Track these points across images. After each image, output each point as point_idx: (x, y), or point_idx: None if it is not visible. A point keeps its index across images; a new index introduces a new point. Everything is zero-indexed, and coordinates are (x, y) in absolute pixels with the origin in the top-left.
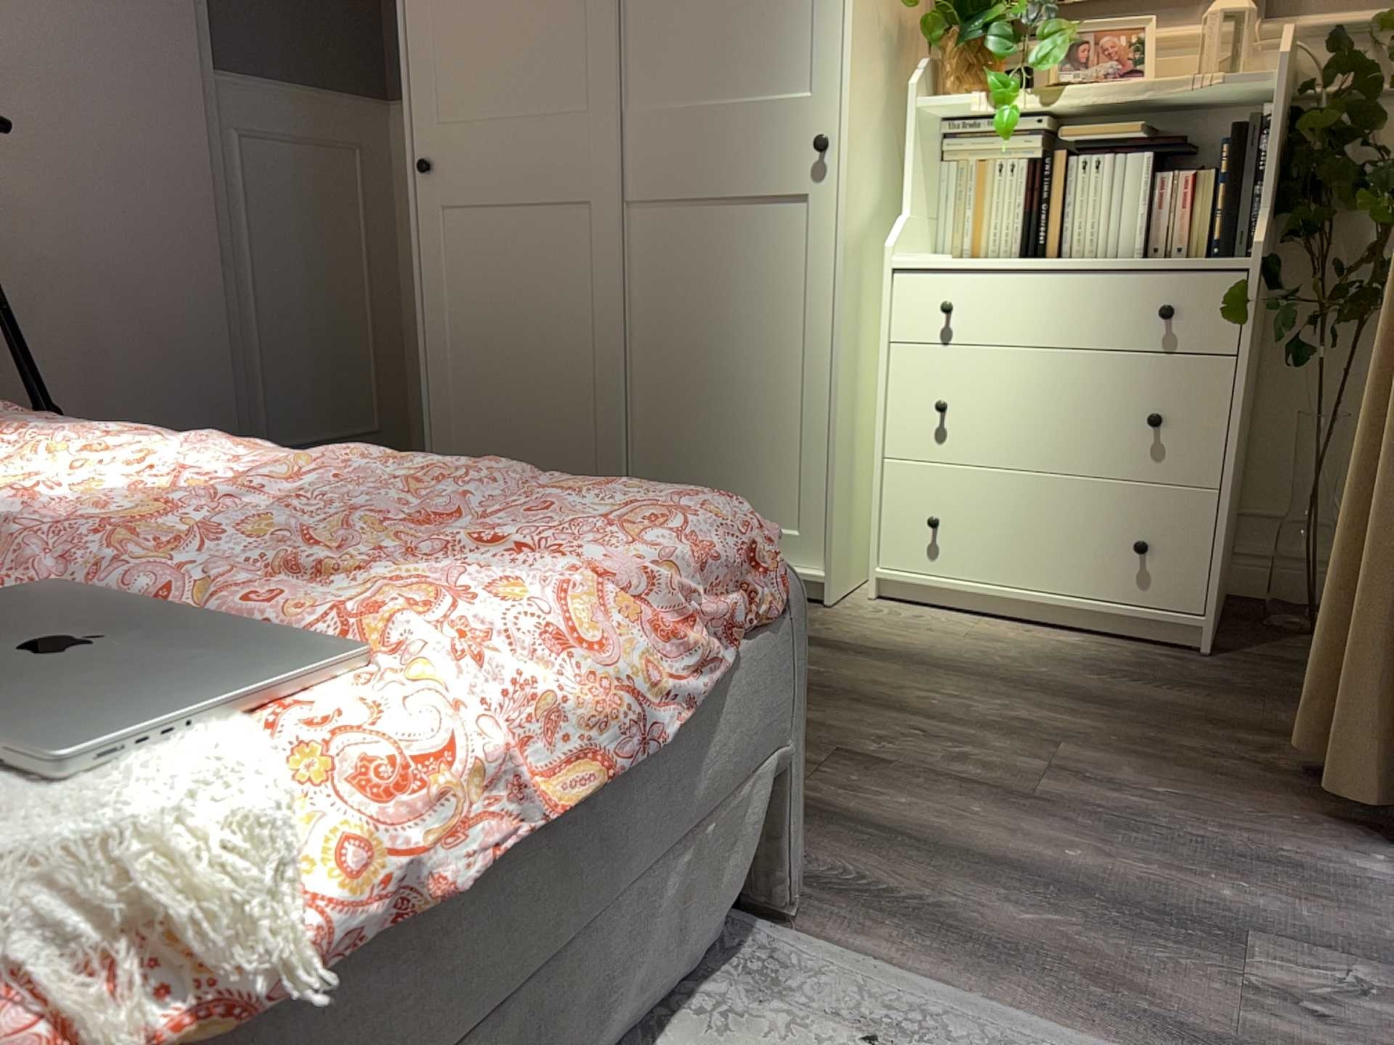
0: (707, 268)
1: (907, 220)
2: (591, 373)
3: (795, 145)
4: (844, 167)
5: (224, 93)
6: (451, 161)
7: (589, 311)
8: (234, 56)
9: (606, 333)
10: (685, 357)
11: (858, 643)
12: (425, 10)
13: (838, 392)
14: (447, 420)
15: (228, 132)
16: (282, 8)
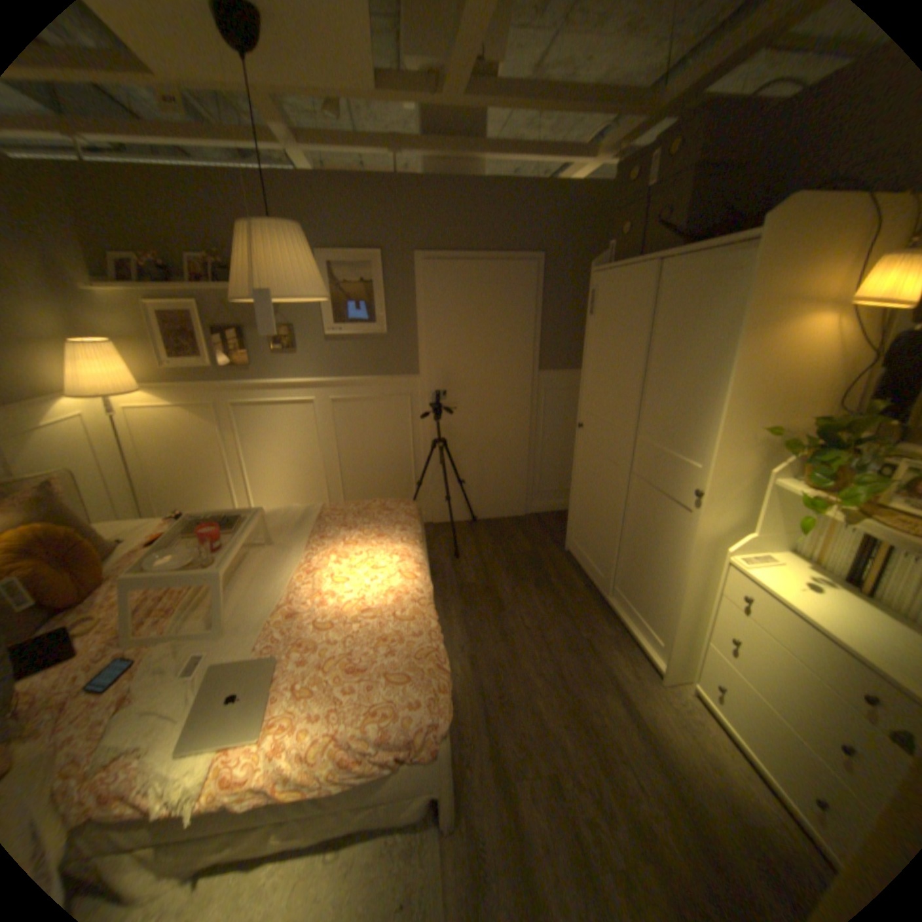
0: (653, 516)
1: (756, 538)
2: (611, 530)
3: (692, 486)
4: (705, 511)
5: (540, 378)
6: (587, 428)
7: (614, 507)
8: (546, 364)
9: (617, 519)
10: (641, 545)
11: (649, 720)
12: (589, 370)
13: (684, 605)
14: (574, 515)
15: (540, 390)
16: (569, 344)
